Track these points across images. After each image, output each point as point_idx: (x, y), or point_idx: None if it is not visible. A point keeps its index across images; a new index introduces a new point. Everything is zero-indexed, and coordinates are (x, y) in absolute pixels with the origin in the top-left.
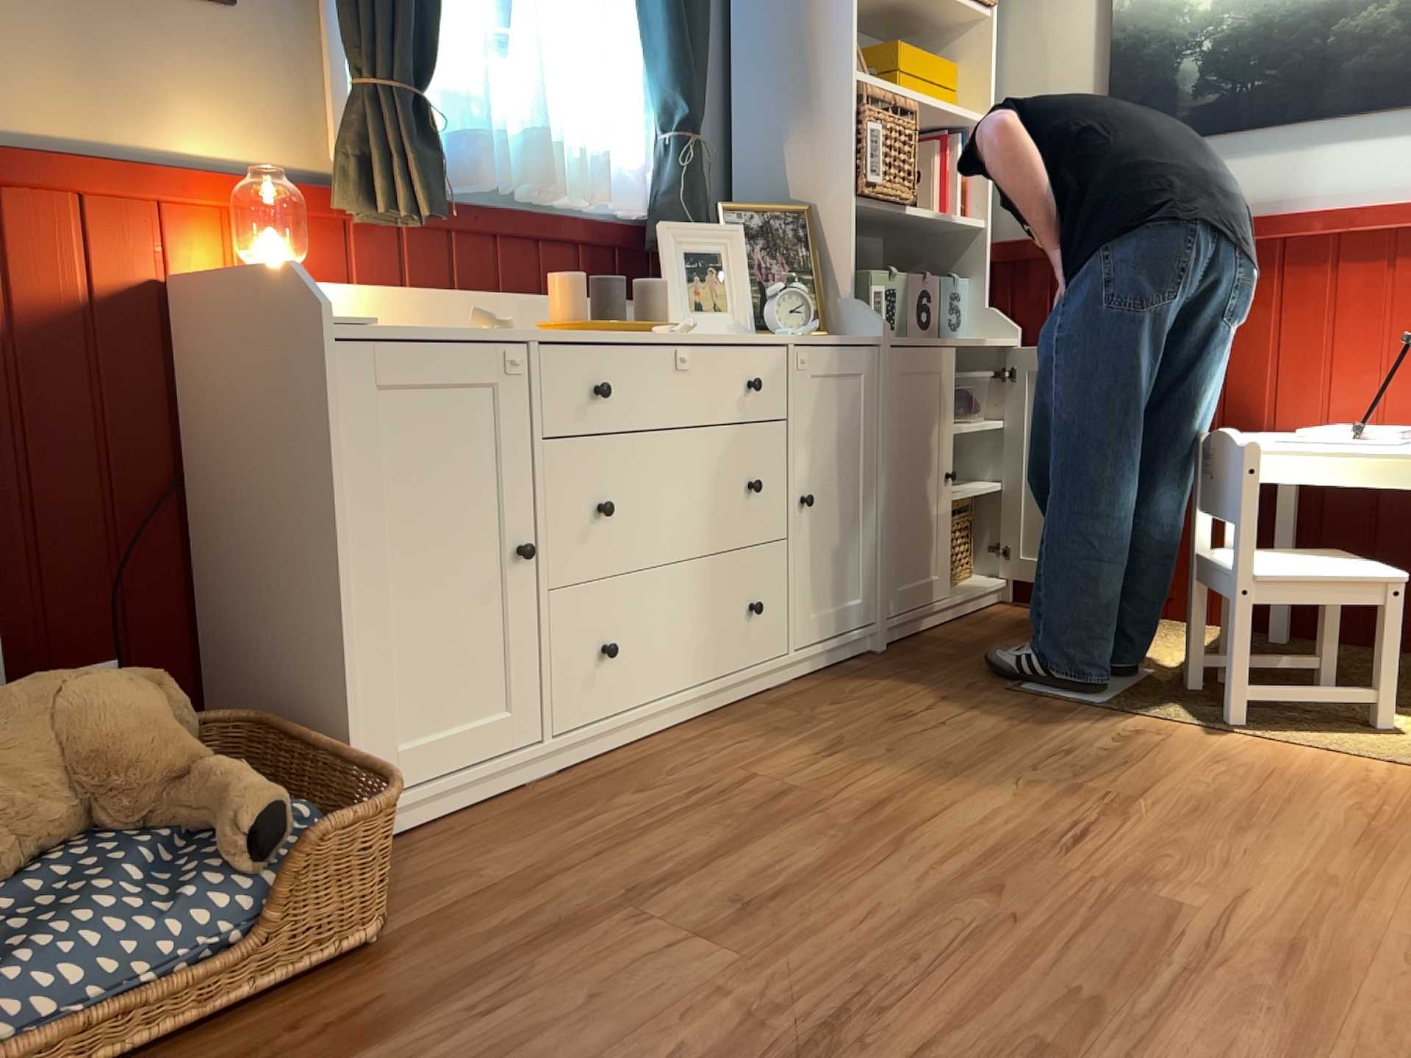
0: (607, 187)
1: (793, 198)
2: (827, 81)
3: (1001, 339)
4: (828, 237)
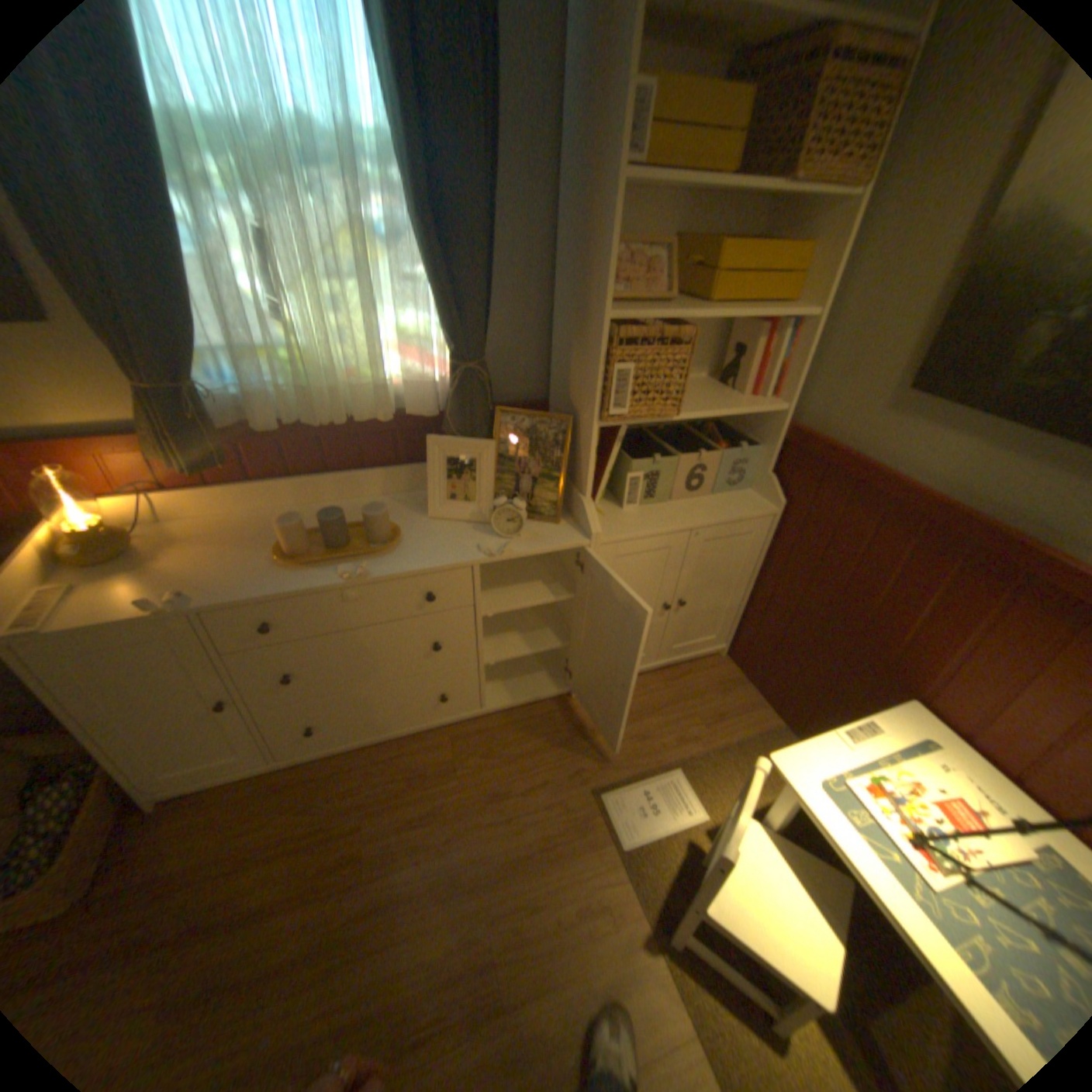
0: (410, 392)
1: (571, 401)
2: (592, 316)
3: (767, 506)
4: (581, 445)
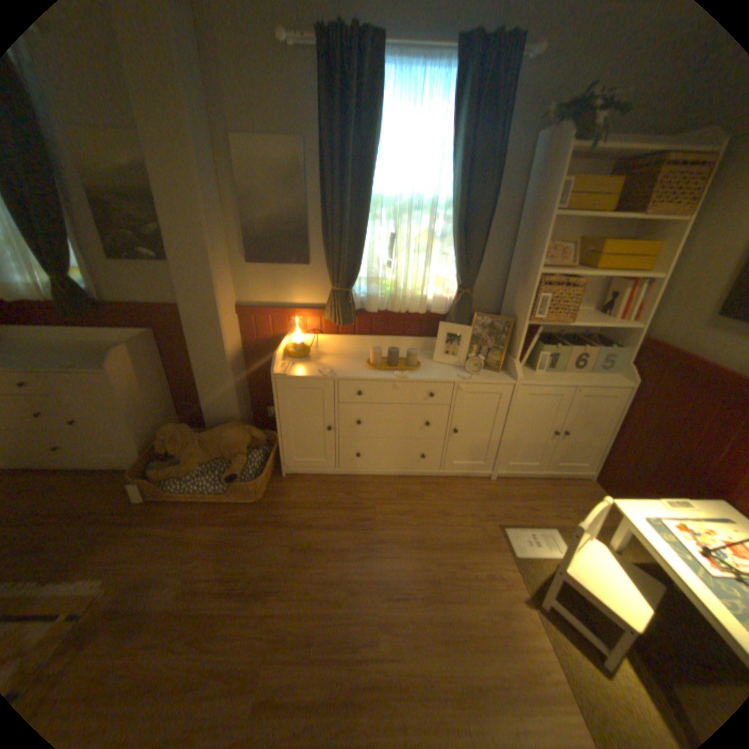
0: (433, 303)
1: (514, 312)
2: (532, 271)
3: (628, 383)
4: (517, 333)
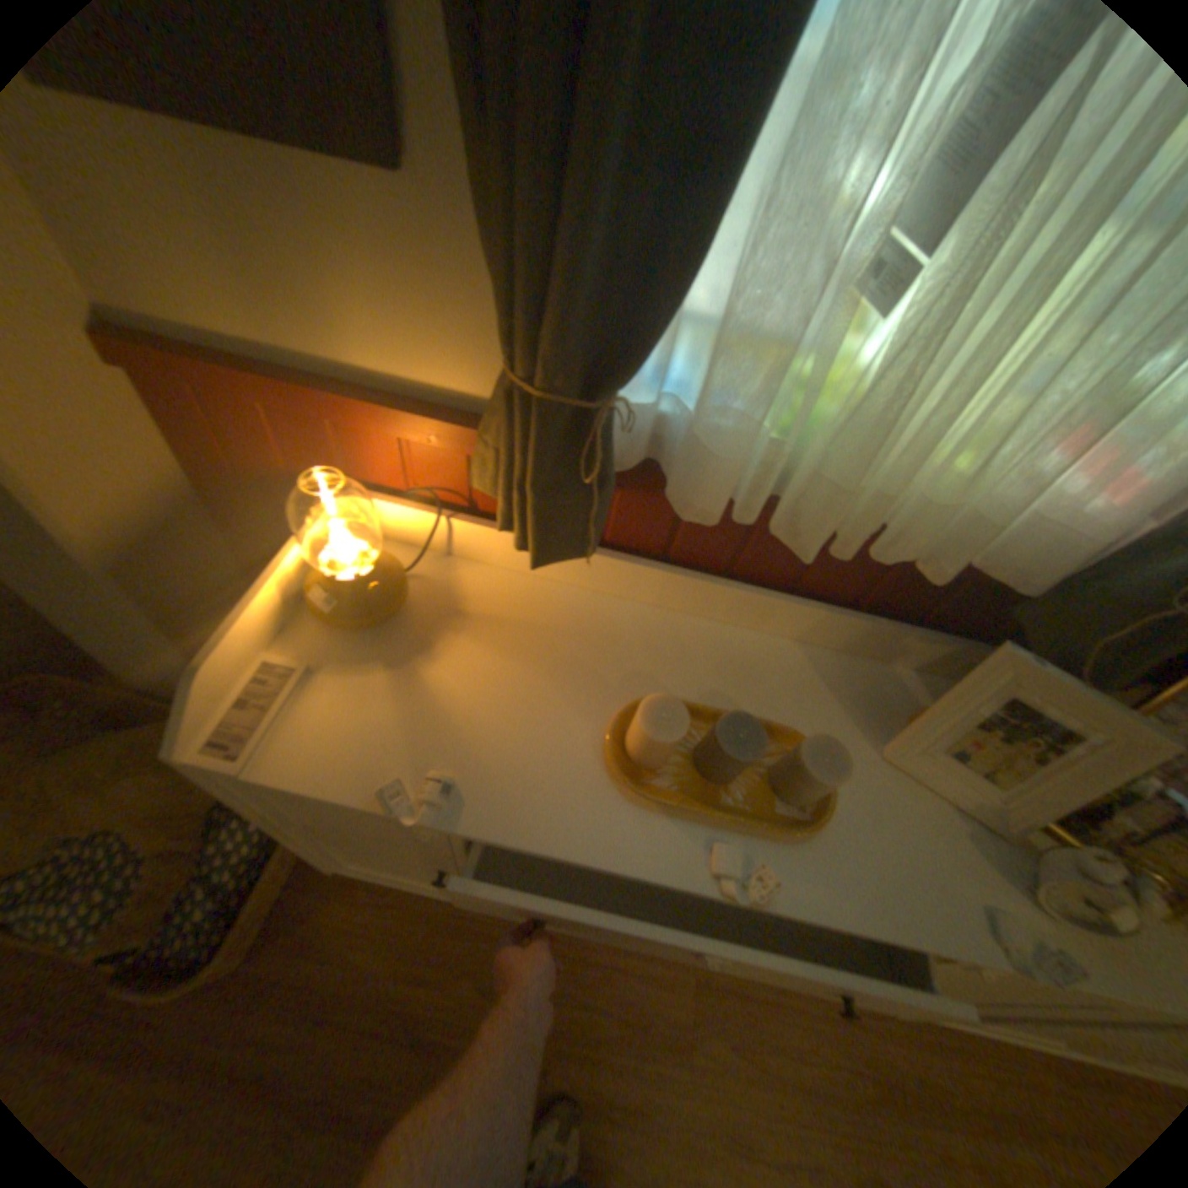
0: (1015, 521)
1: None
2: None
3: None
4: None
